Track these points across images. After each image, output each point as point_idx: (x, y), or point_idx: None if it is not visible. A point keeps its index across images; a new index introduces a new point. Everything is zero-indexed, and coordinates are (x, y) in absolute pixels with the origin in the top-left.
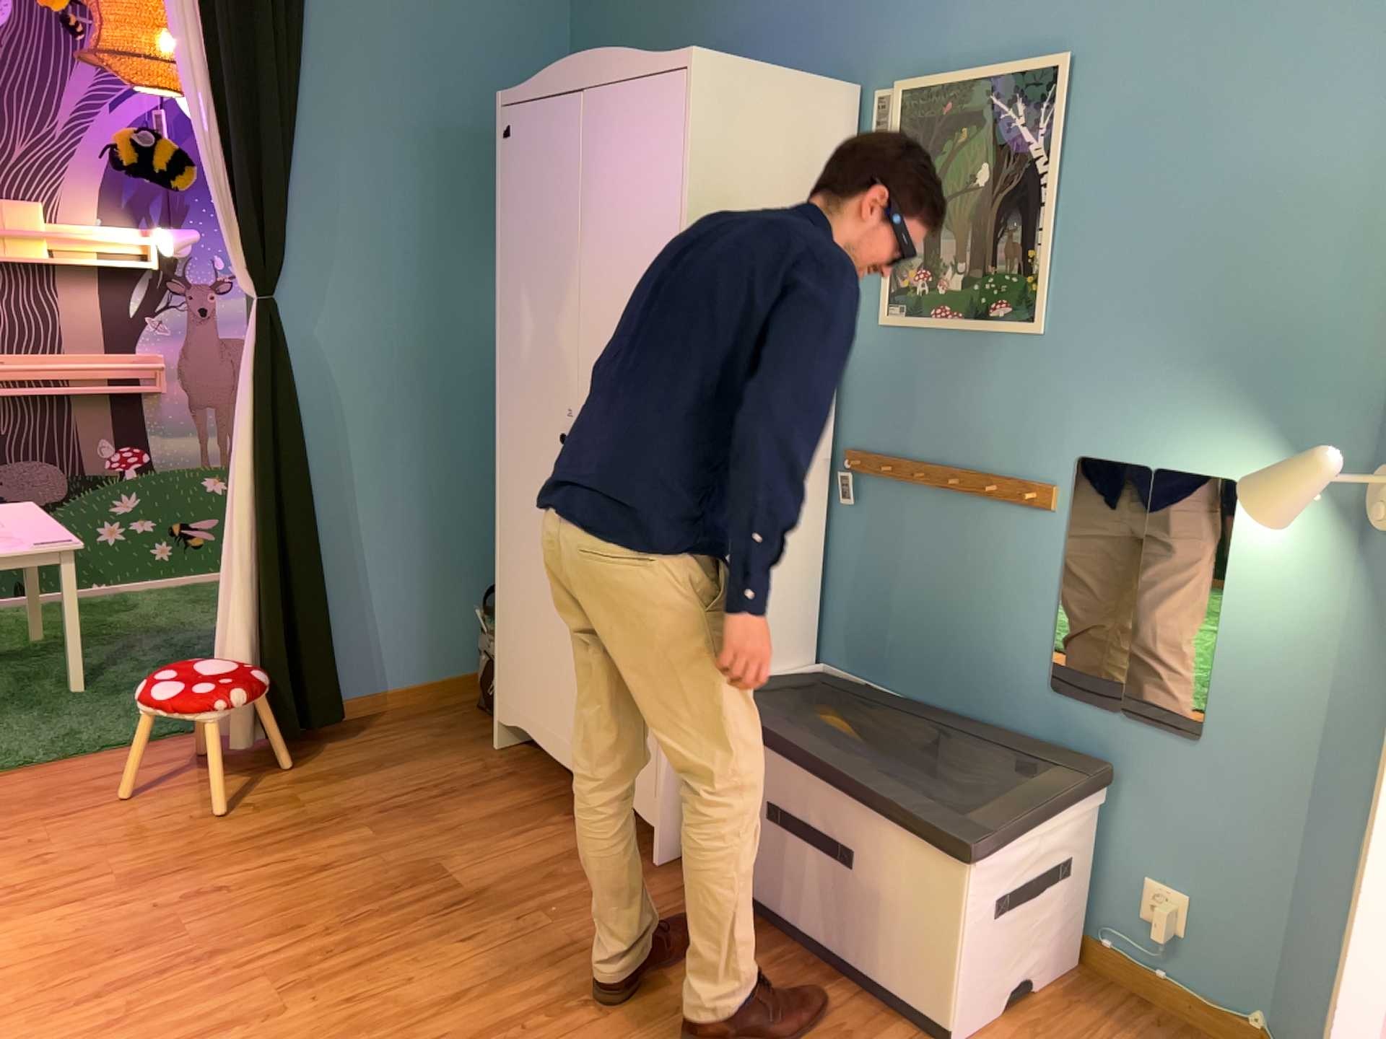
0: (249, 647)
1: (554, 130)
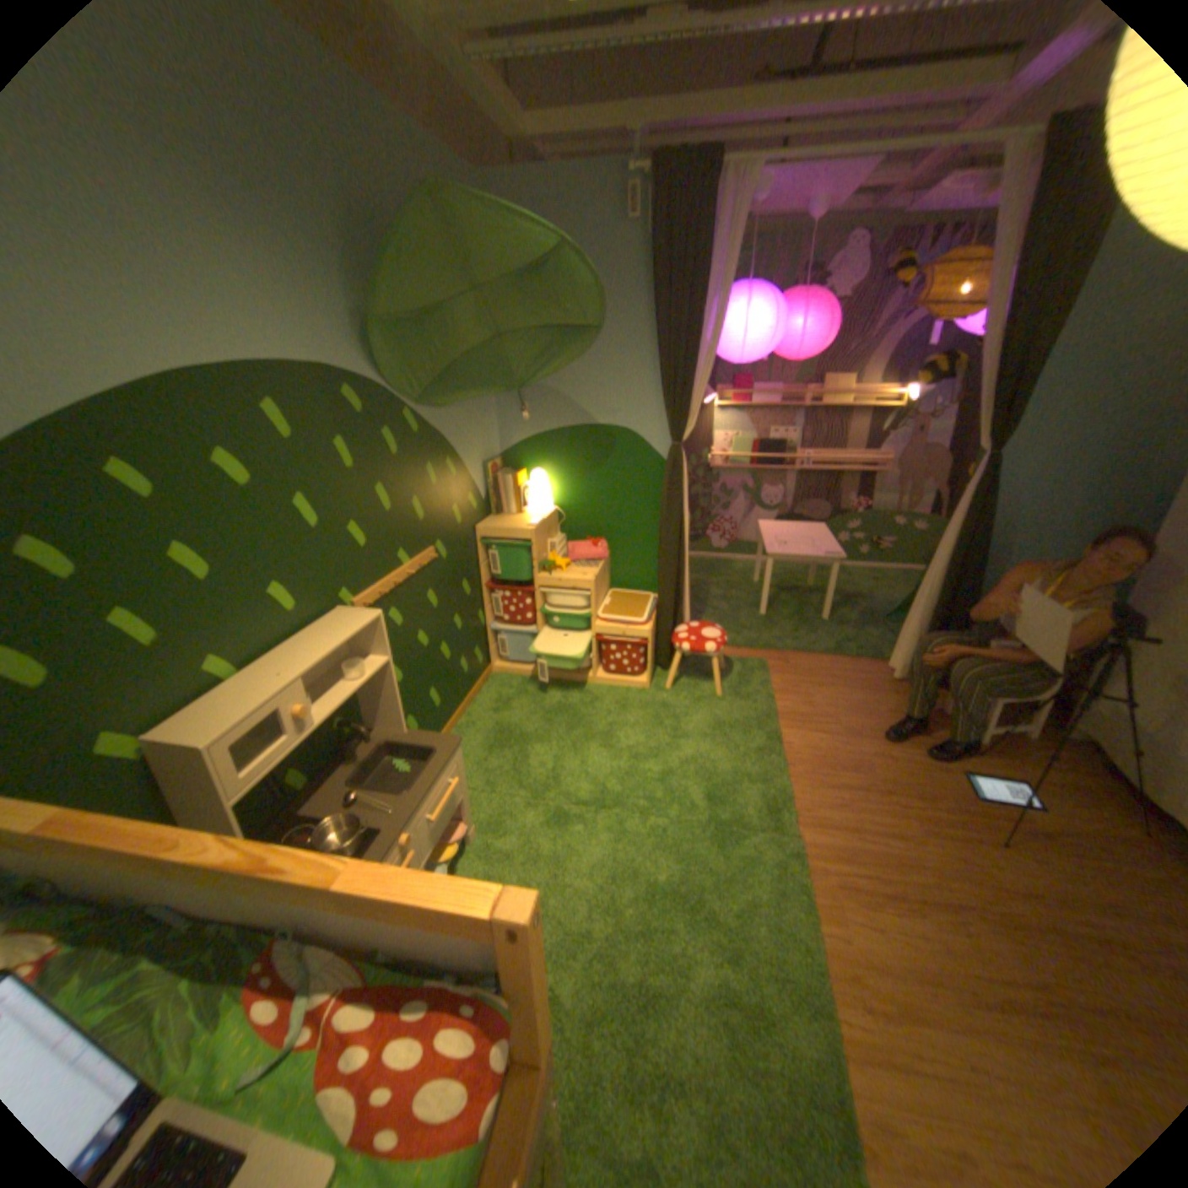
0: (920, 635)
1: None
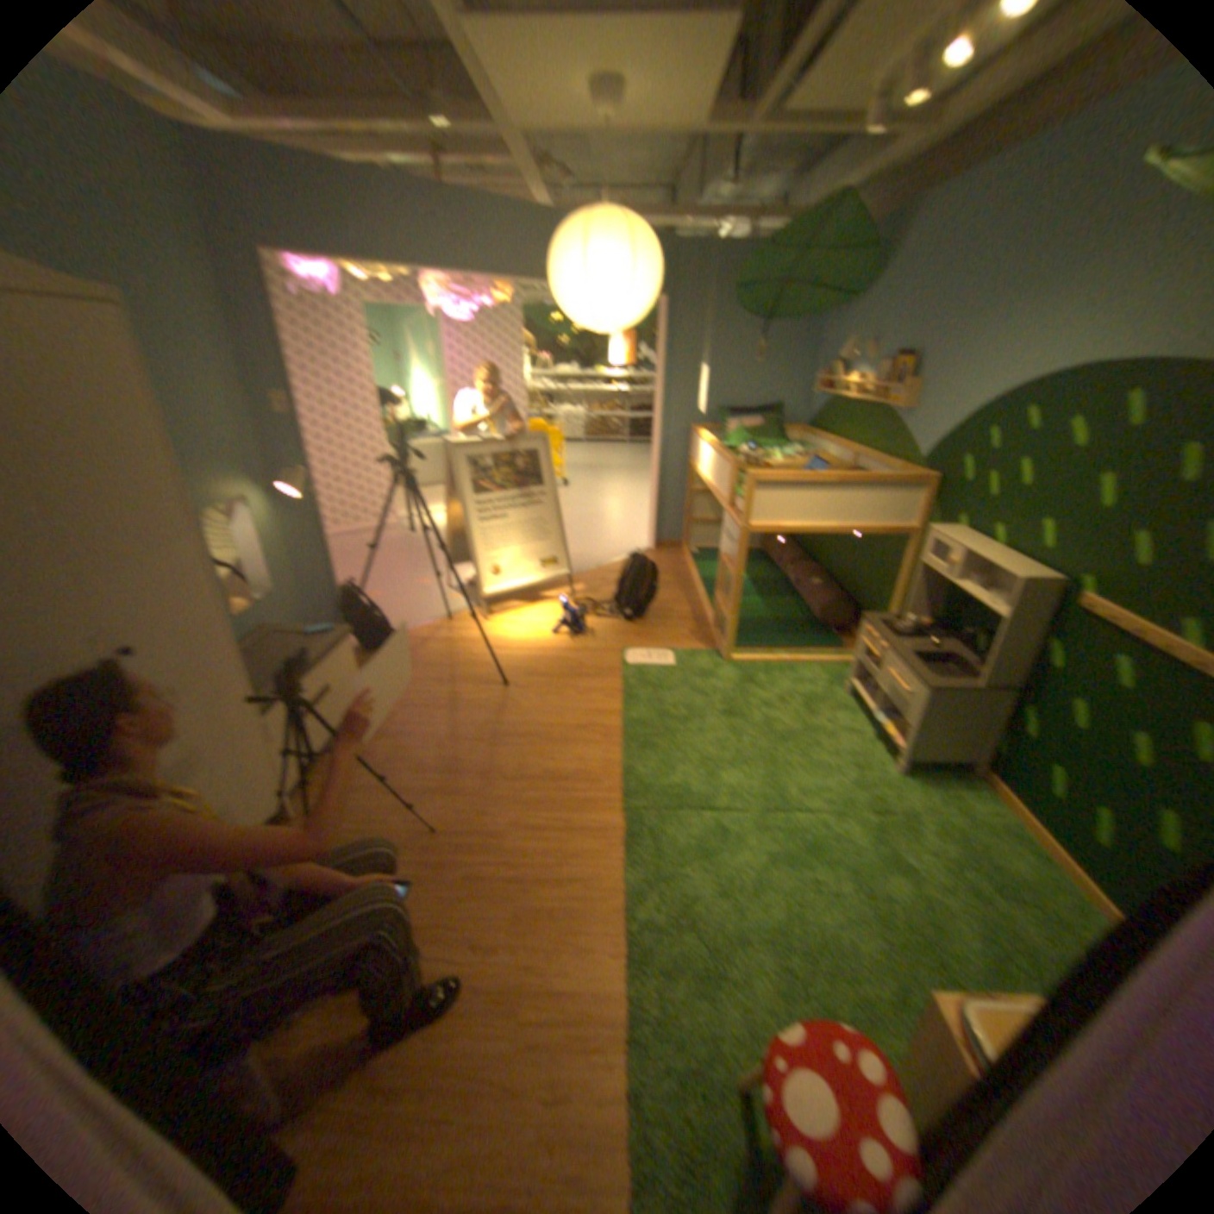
0: None
1: None
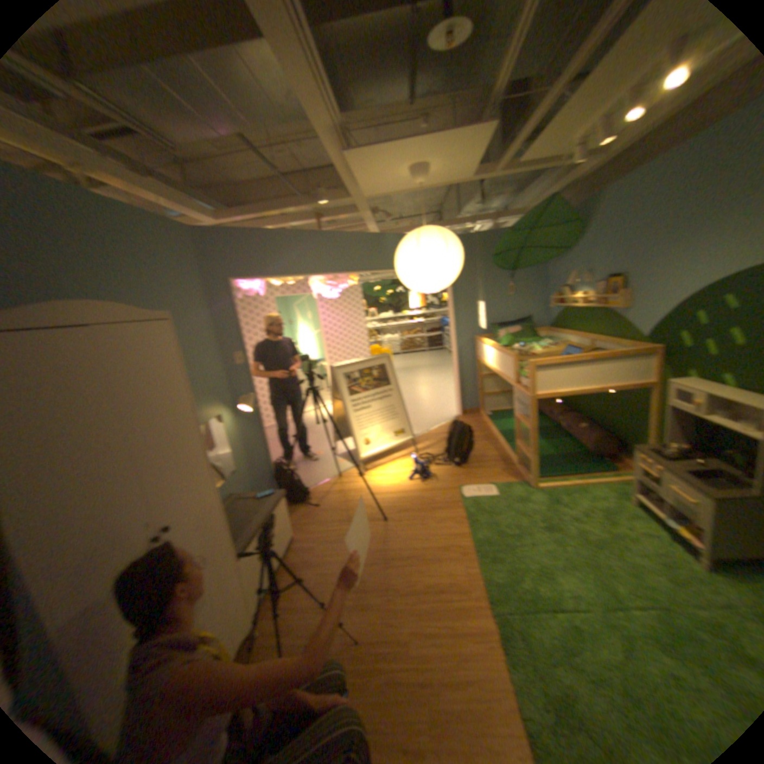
0: None
1: (67, 354)
